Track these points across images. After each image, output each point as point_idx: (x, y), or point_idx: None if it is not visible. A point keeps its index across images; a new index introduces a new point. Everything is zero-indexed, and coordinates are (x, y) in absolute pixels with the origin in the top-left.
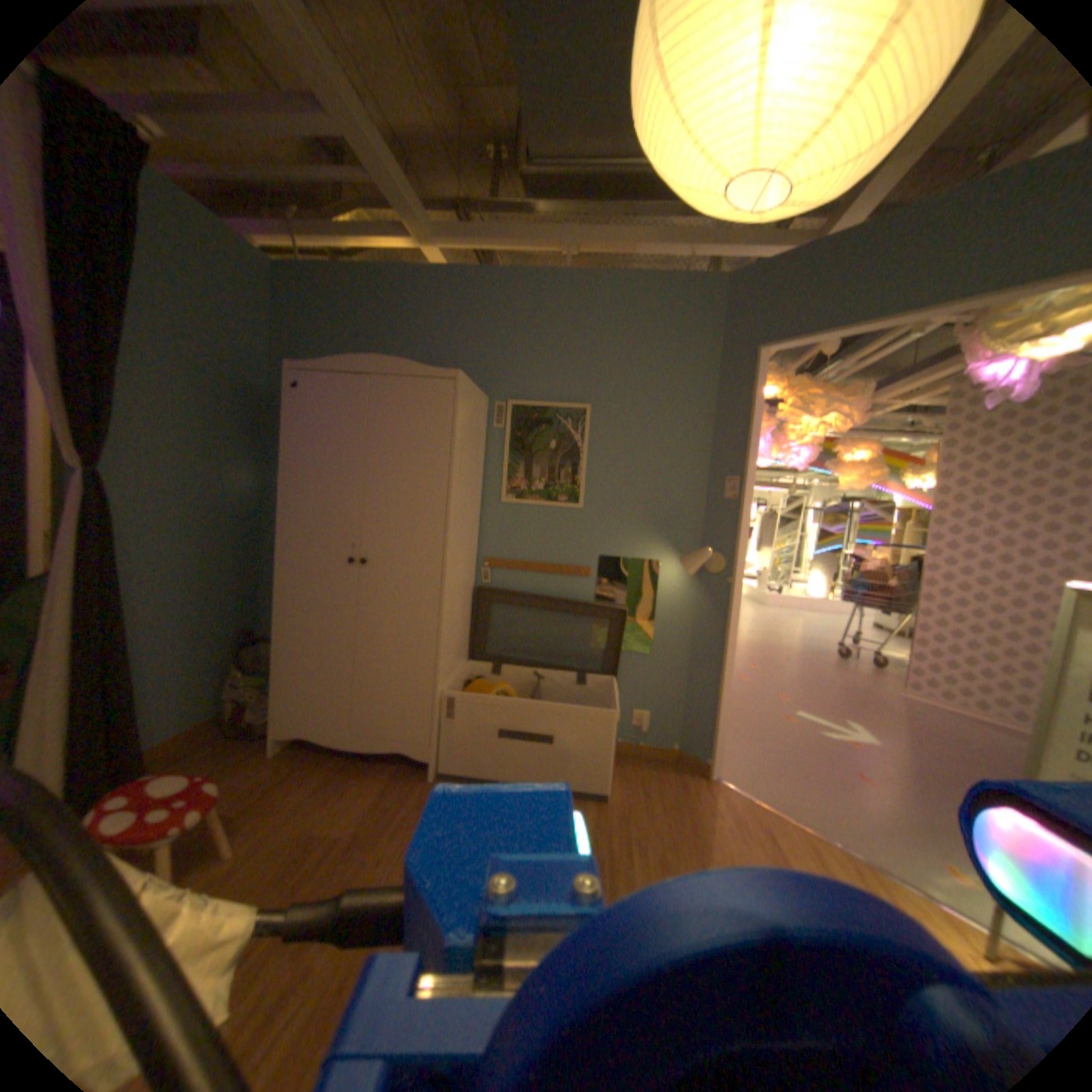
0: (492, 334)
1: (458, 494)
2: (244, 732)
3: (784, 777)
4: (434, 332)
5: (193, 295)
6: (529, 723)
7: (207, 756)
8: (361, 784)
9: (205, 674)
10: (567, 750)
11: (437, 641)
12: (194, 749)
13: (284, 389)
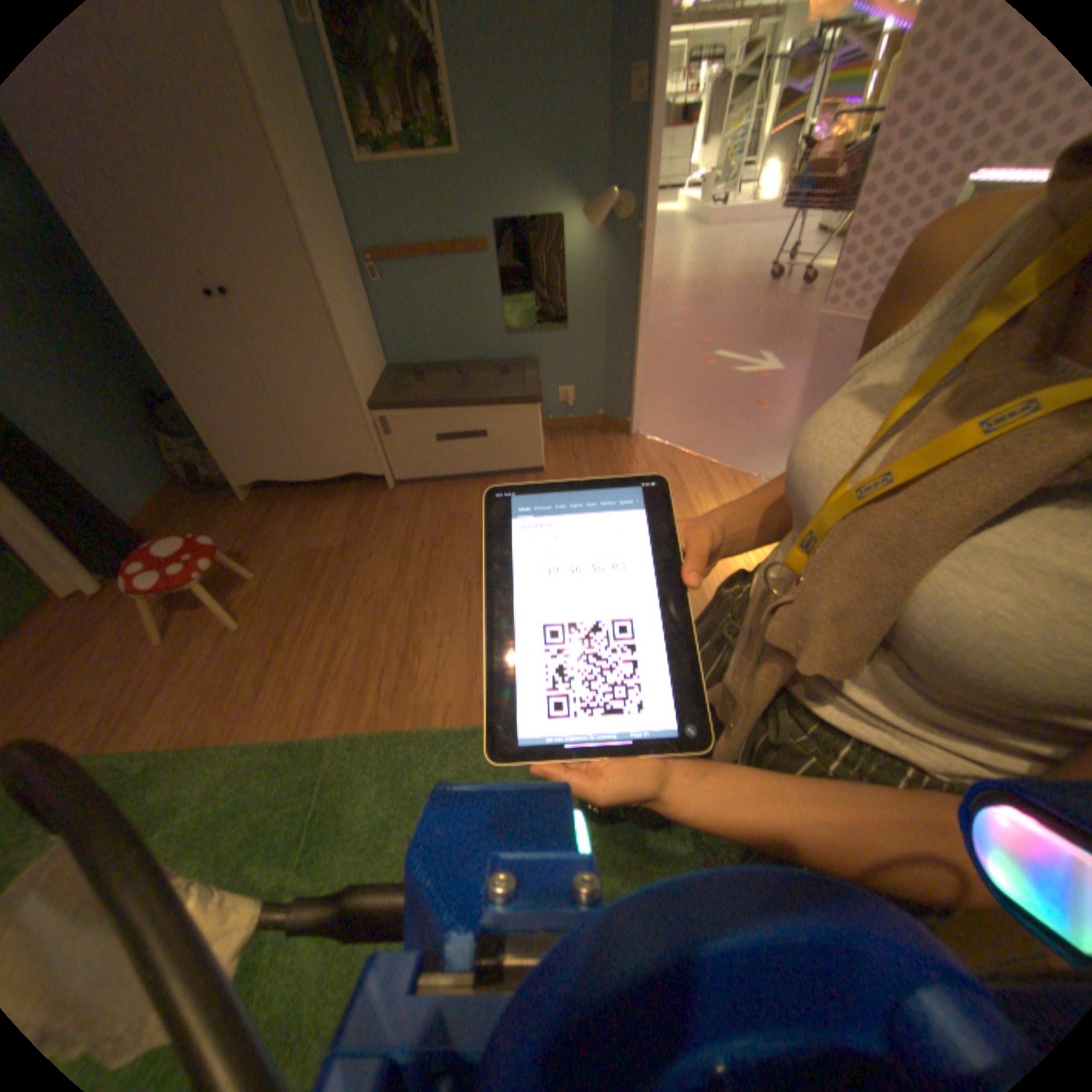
0: None
1: (291, 166)
2: (204, 483)
3: (692, 418)
4: None
5: None
6: (460, 423)
7: (183, 510)
8: (331, 502)
9: (129, 441)
10: (499, 438)
11: (344, 364)
12: (167, 506)
13: None
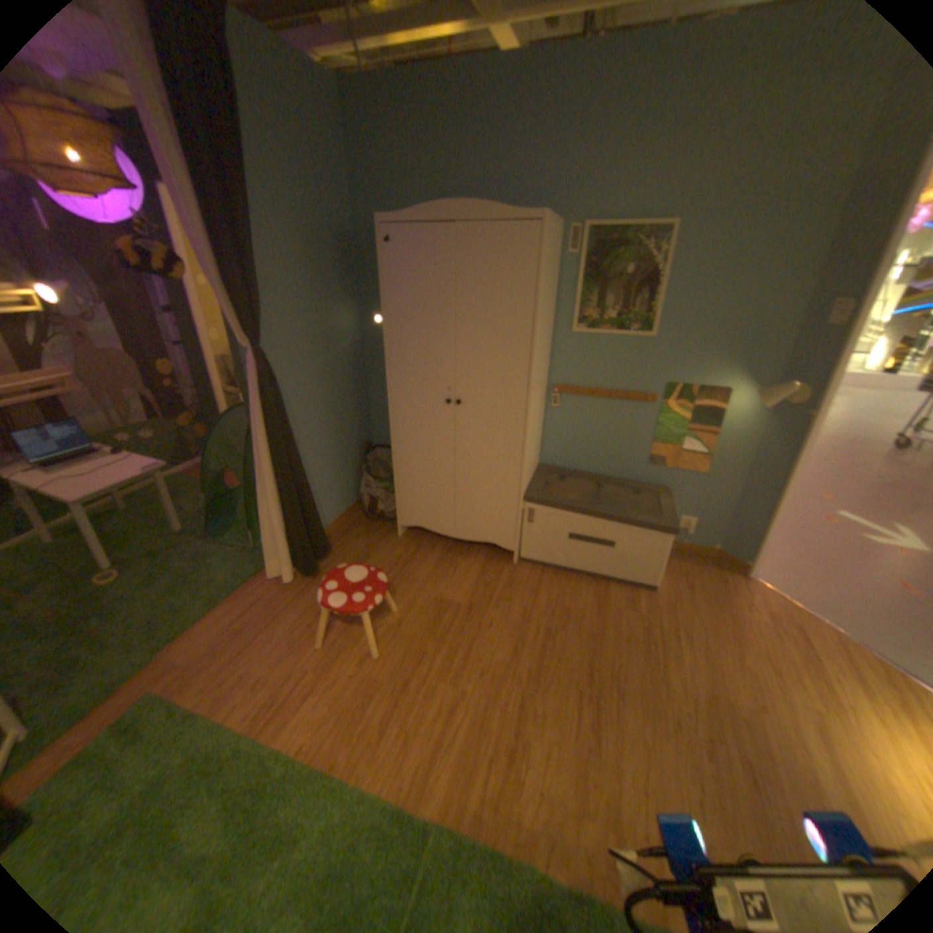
0: (572, 137)
1: (539, 337)
2: (379, 515)
3: (823, 580)
4: (506, 142)
5: (284, 146)
6: (595, 530)
7: (359, 531)
8: (465, 561)
9: (346, 474)
10: (626, 552)
11: (521, 467)
12: (349, 525)
13: (377, 242)
